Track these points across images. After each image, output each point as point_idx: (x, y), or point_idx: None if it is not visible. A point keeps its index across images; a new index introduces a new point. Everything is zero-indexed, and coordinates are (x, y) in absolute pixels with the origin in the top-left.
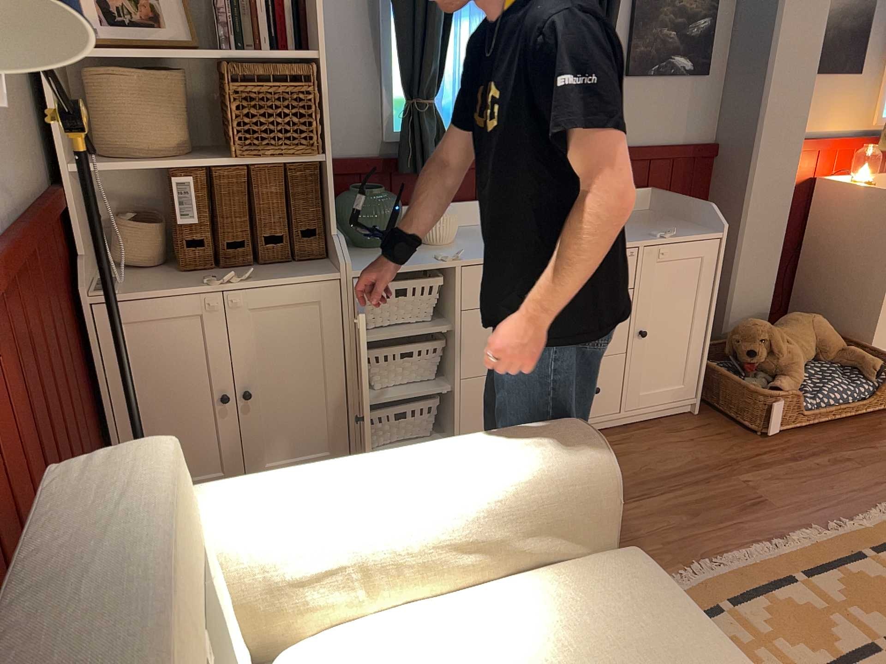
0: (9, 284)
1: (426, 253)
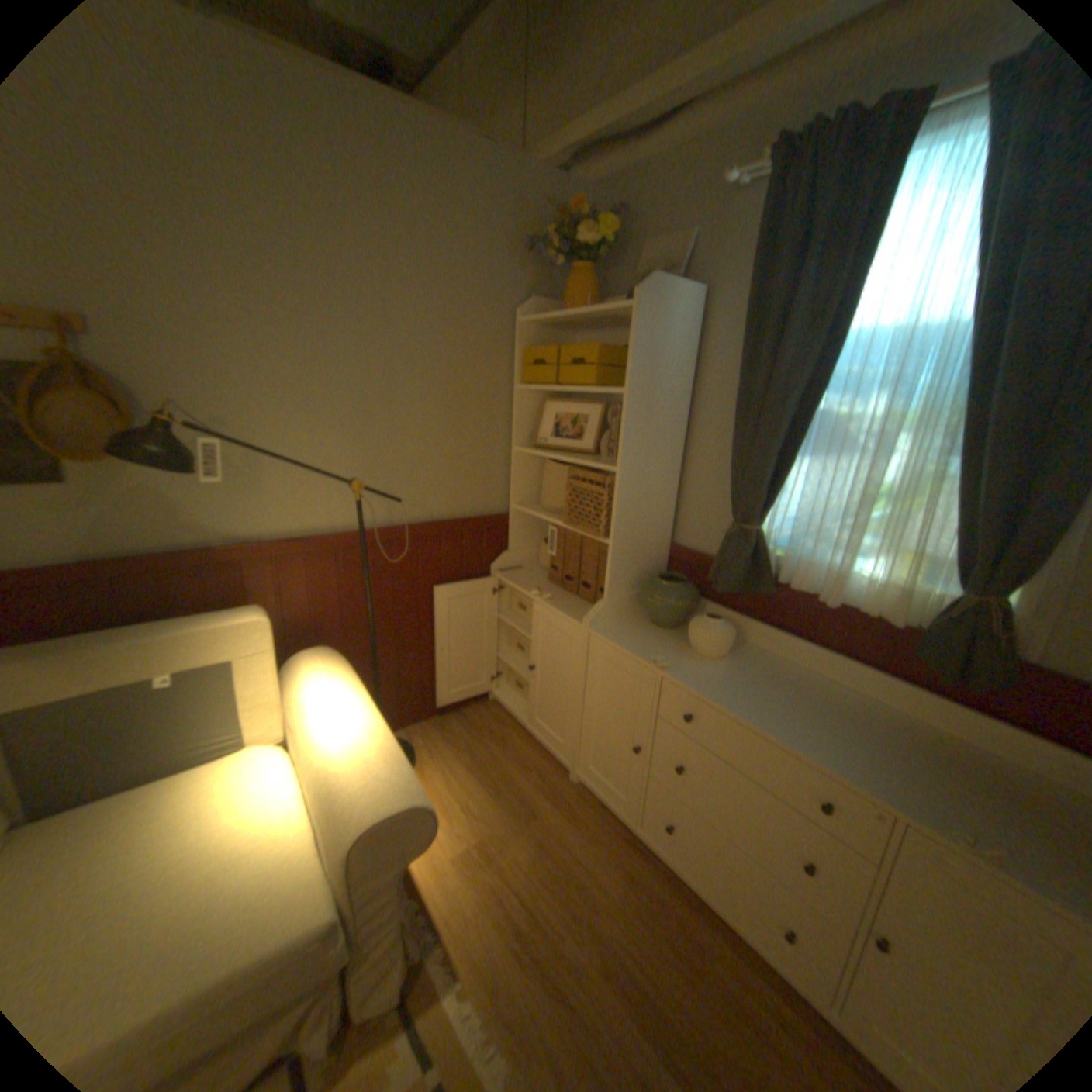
0: (388, 546)
1: (667, 652)
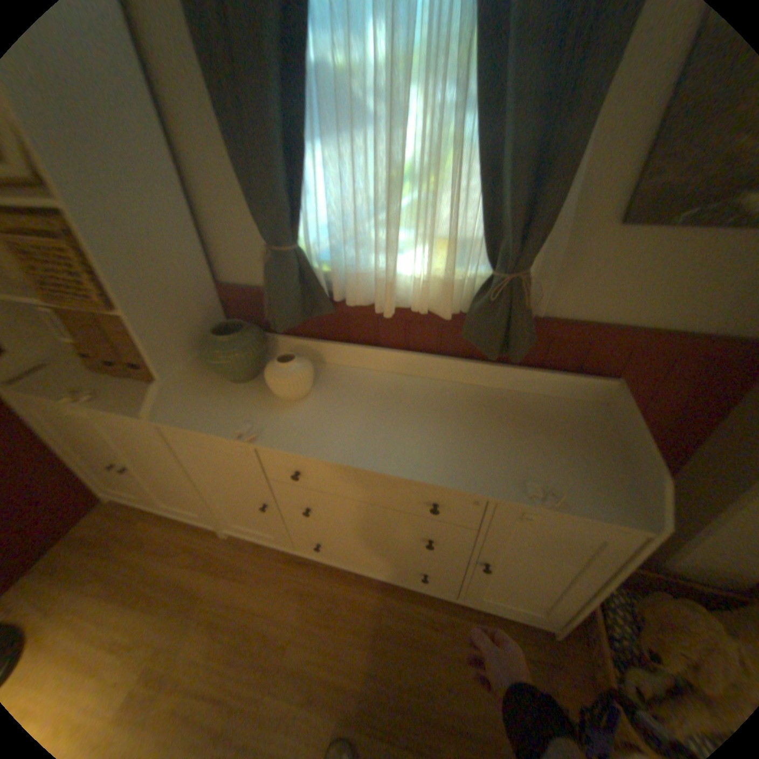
0: None
1: (252, 412)
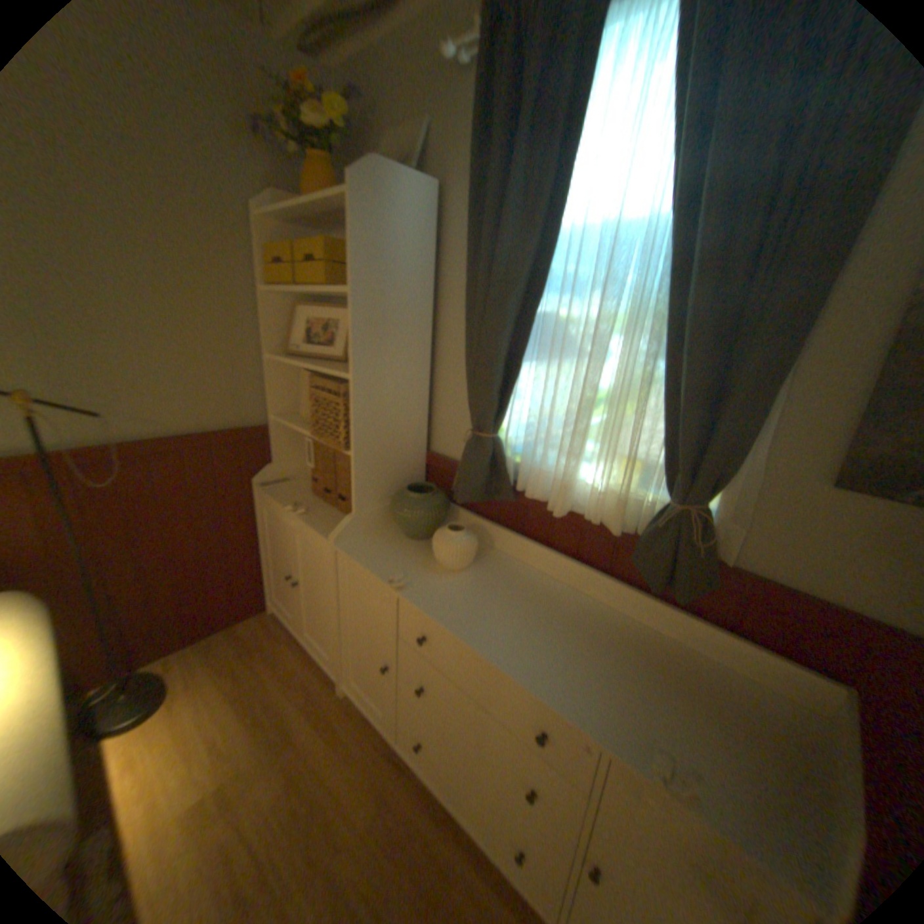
0: (102, 467)
1: (409, 567)
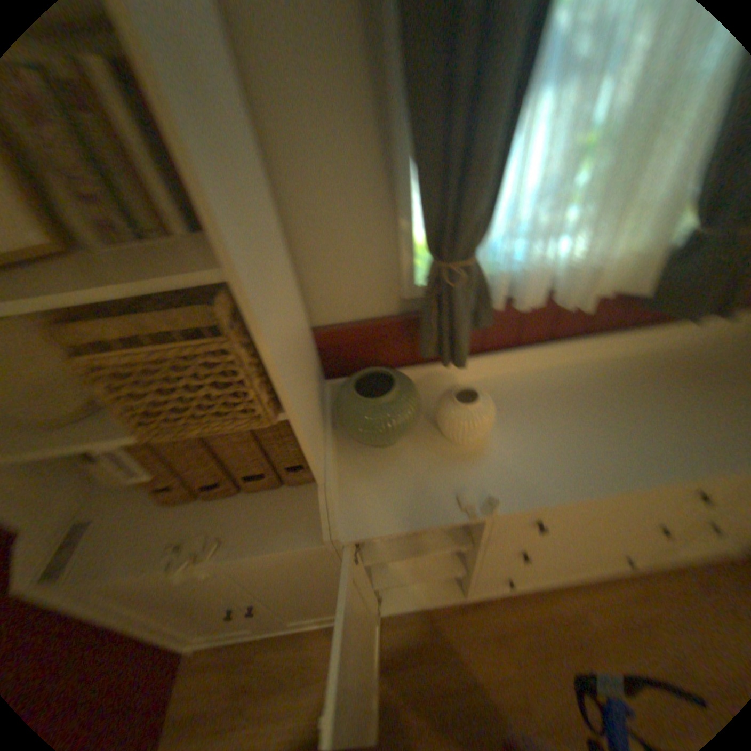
0: None
1: (448, 473)
